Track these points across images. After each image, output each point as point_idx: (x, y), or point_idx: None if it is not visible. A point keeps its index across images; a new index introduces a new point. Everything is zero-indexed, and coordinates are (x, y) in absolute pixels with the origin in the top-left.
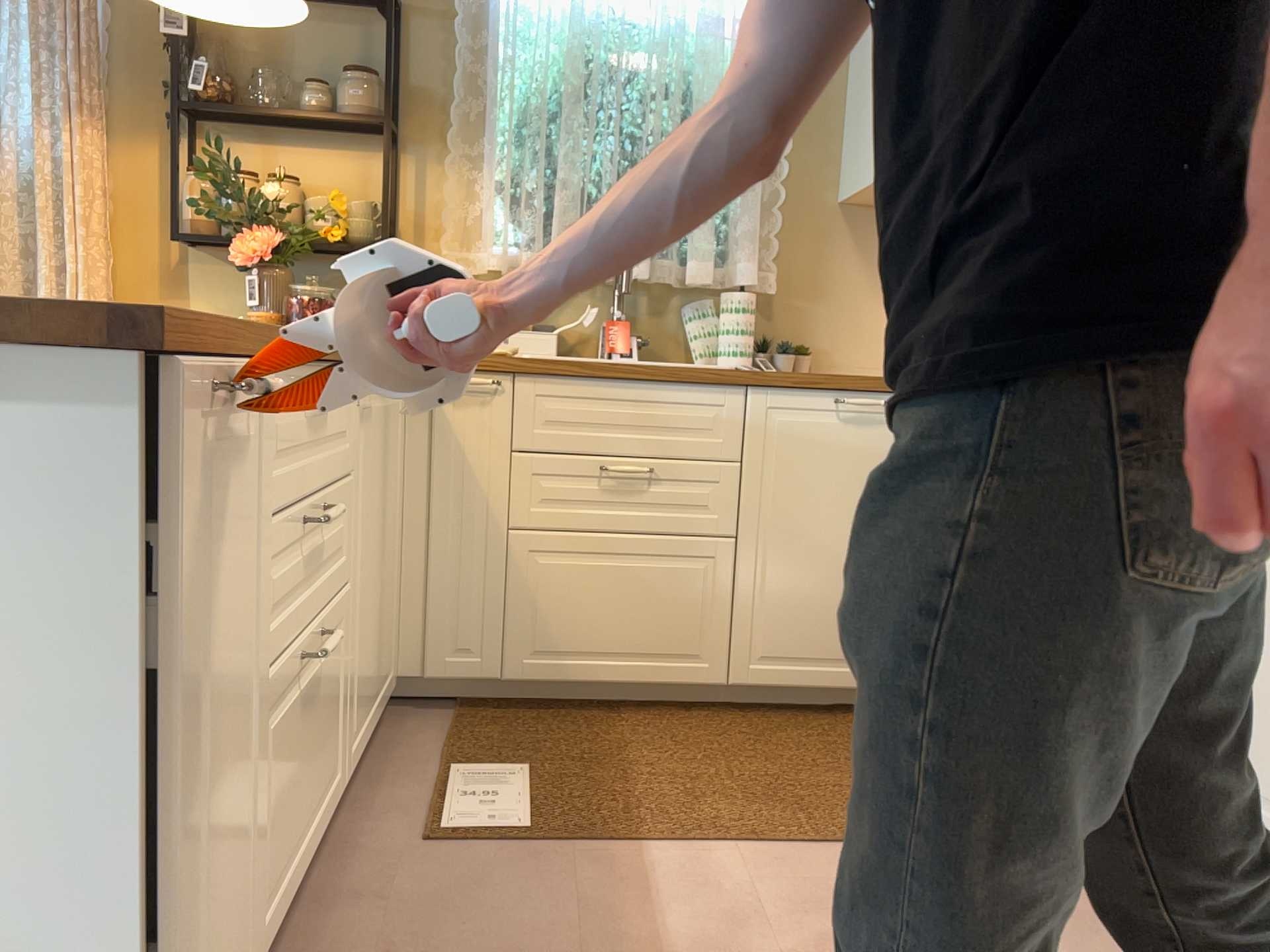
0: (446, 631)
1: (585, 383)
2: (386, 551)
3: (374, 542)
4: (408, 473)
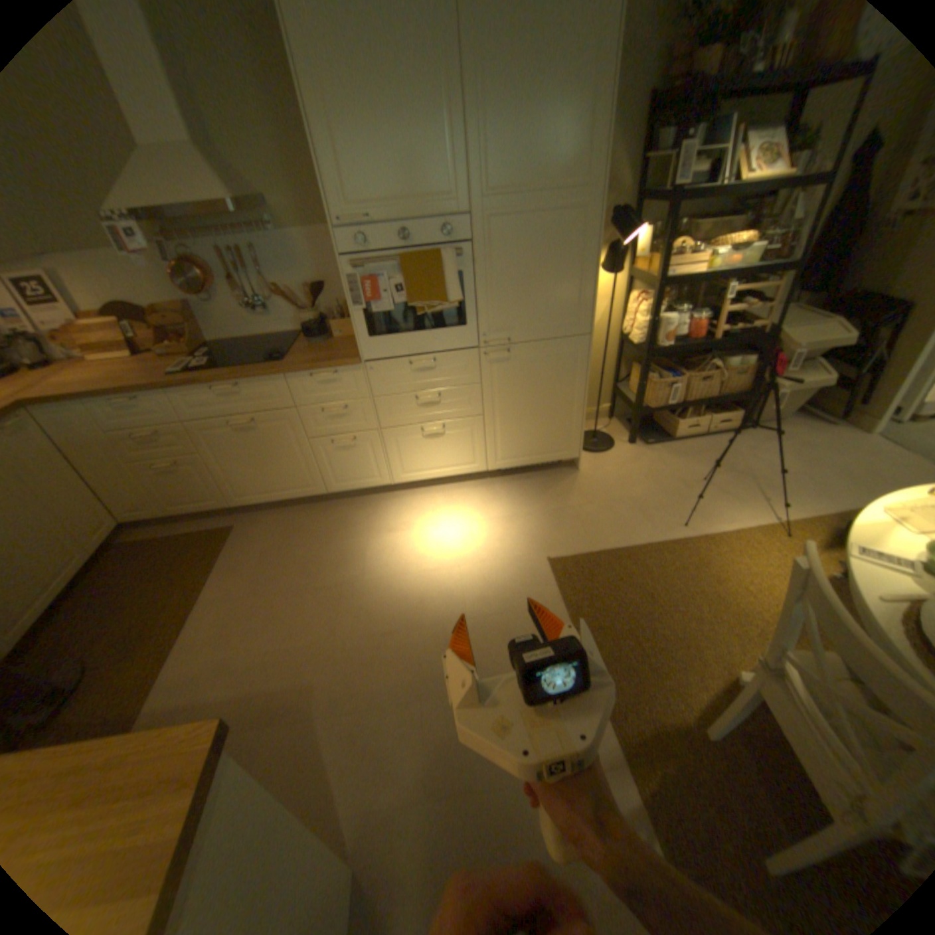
0: None
1: None
2: None
3: None
4: None
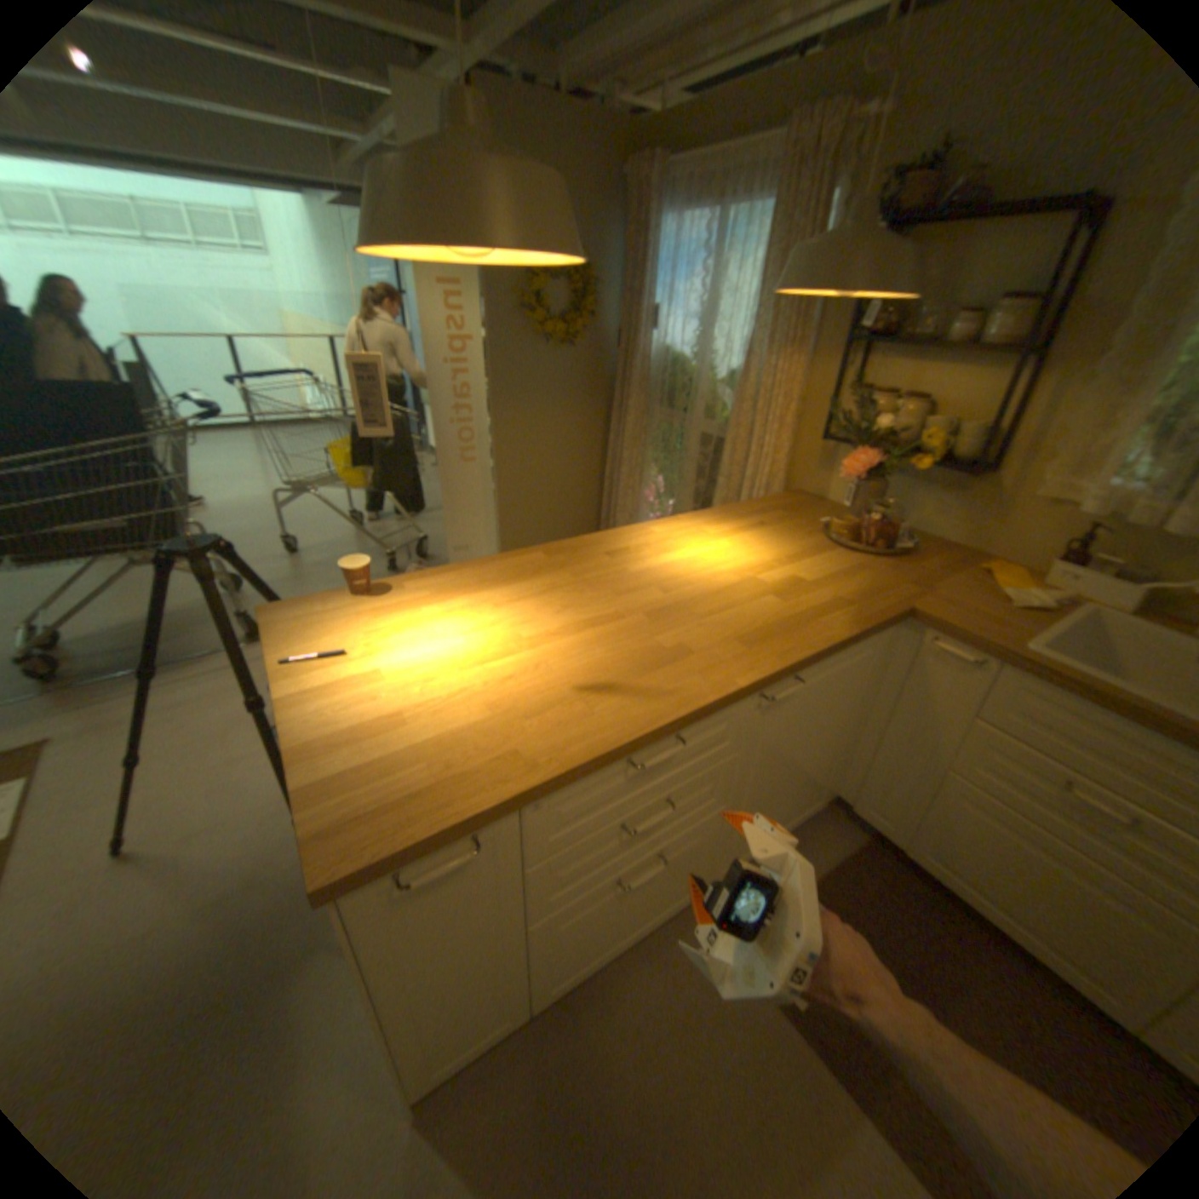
0: (876, 797)
1: (1088, 705)
2: (823, 749)
3: (795, 757)
4: (885, 686)
